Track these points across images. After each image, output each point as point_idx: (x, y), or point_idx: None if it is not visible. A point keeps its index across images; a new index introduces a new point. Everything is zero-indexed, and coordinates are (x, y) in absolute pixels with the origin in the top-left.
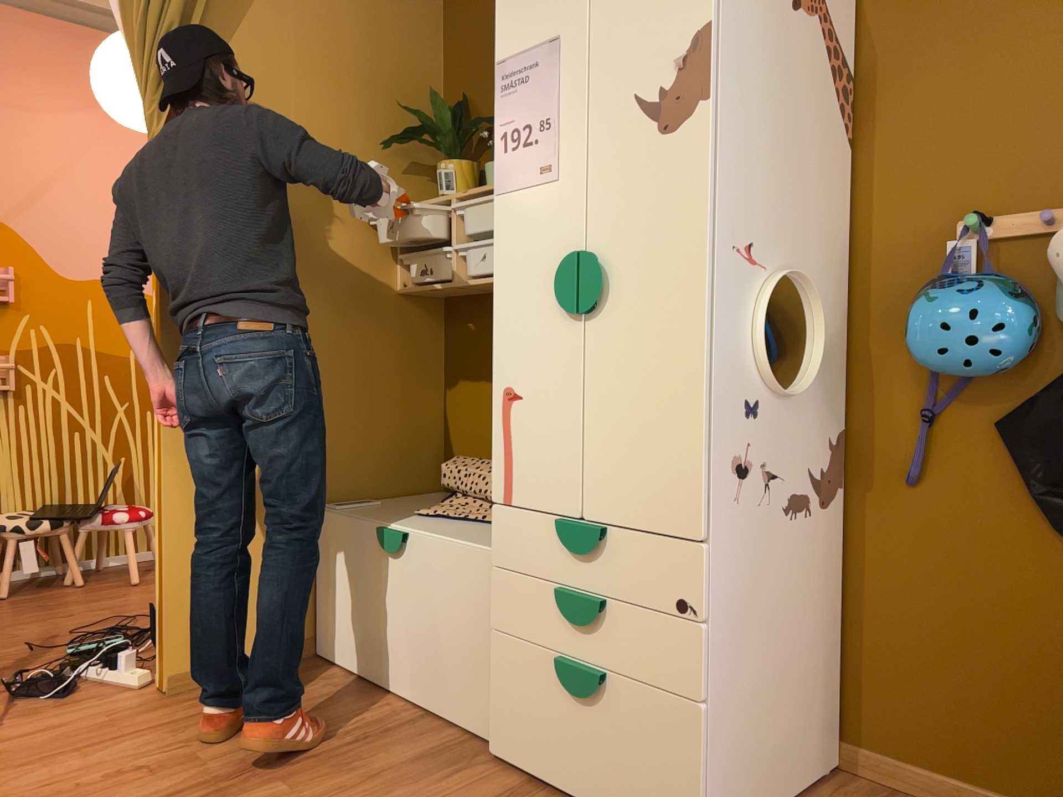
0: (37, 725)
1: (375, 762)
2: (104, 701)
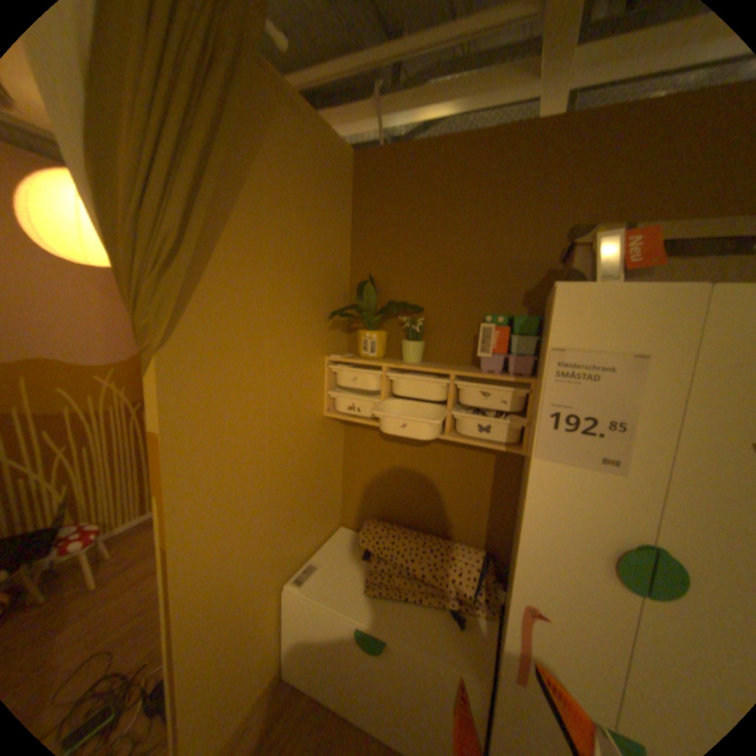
0: None
1: None
2: None
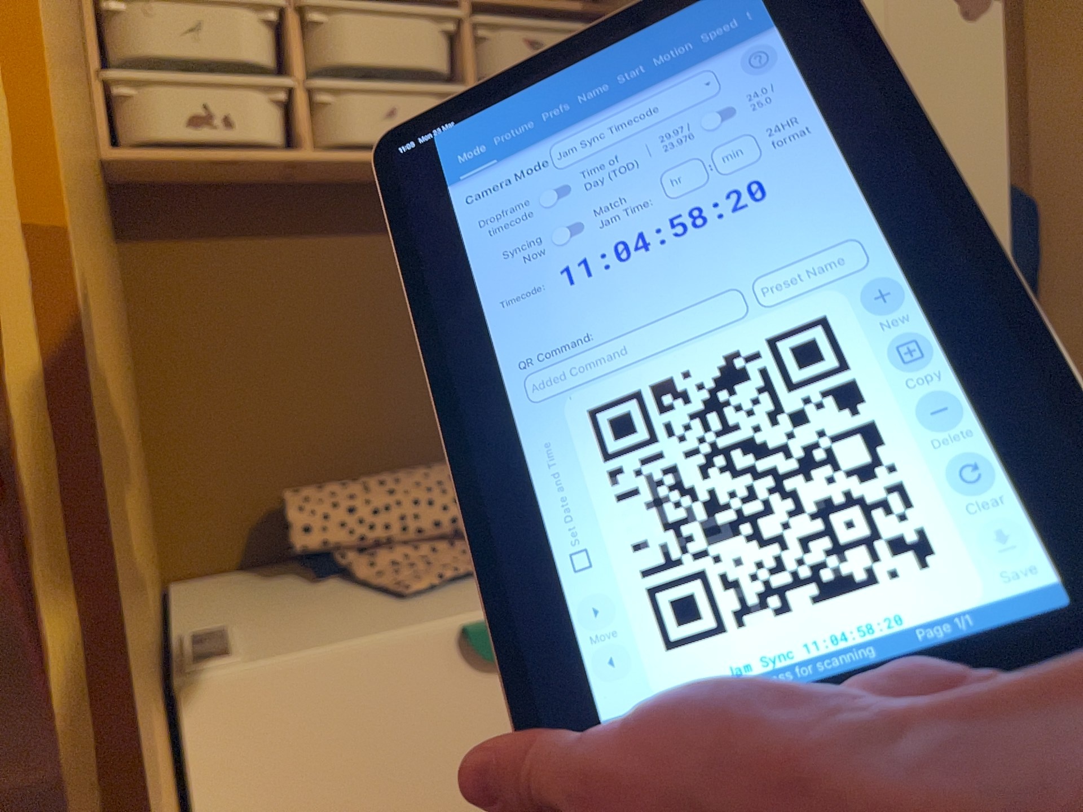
0: None
1: None
2: None
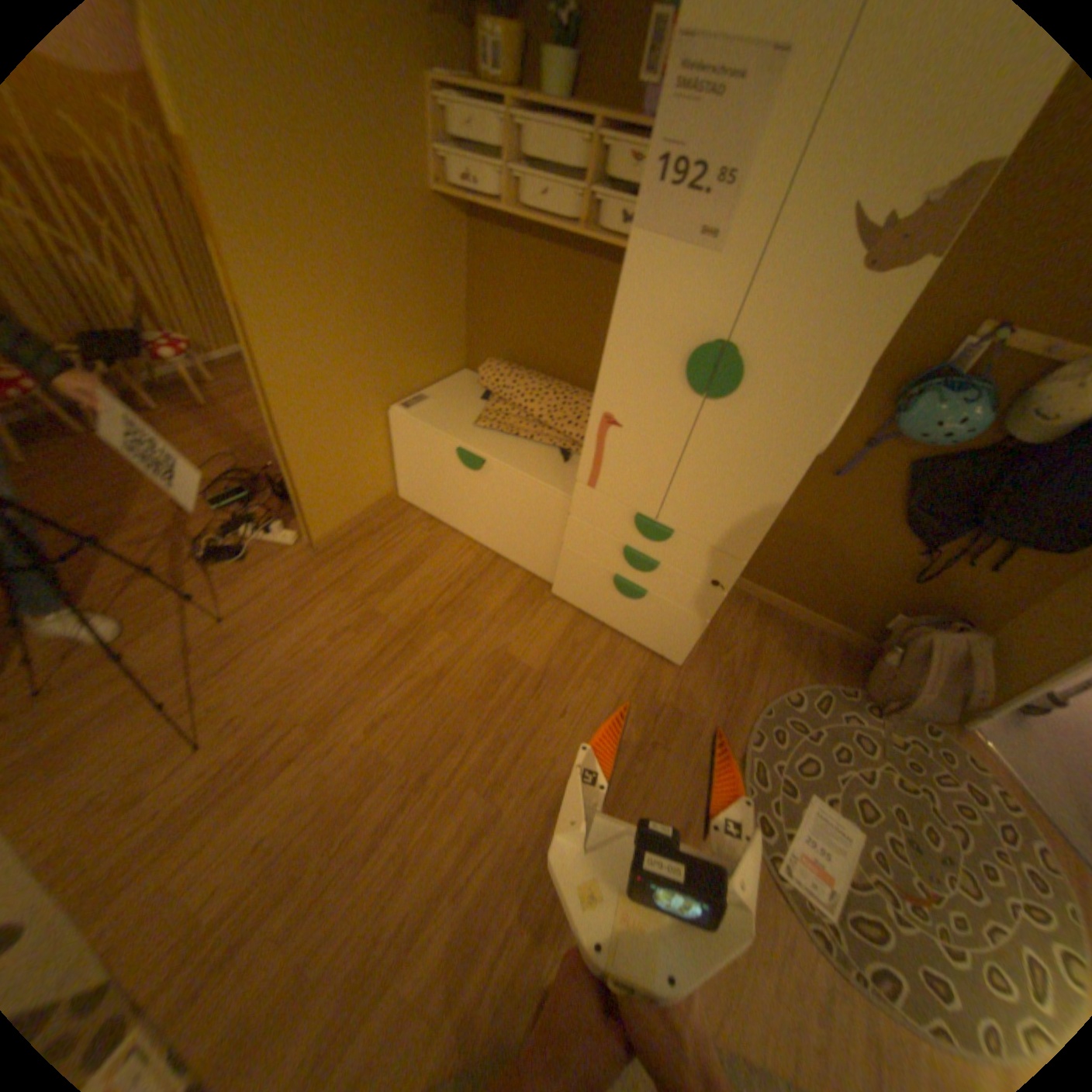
0: (245, 595)
1: (487, 604)
2: (276, 563)
